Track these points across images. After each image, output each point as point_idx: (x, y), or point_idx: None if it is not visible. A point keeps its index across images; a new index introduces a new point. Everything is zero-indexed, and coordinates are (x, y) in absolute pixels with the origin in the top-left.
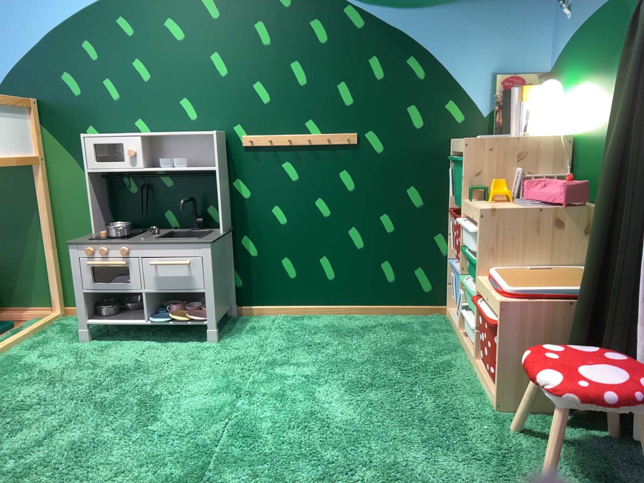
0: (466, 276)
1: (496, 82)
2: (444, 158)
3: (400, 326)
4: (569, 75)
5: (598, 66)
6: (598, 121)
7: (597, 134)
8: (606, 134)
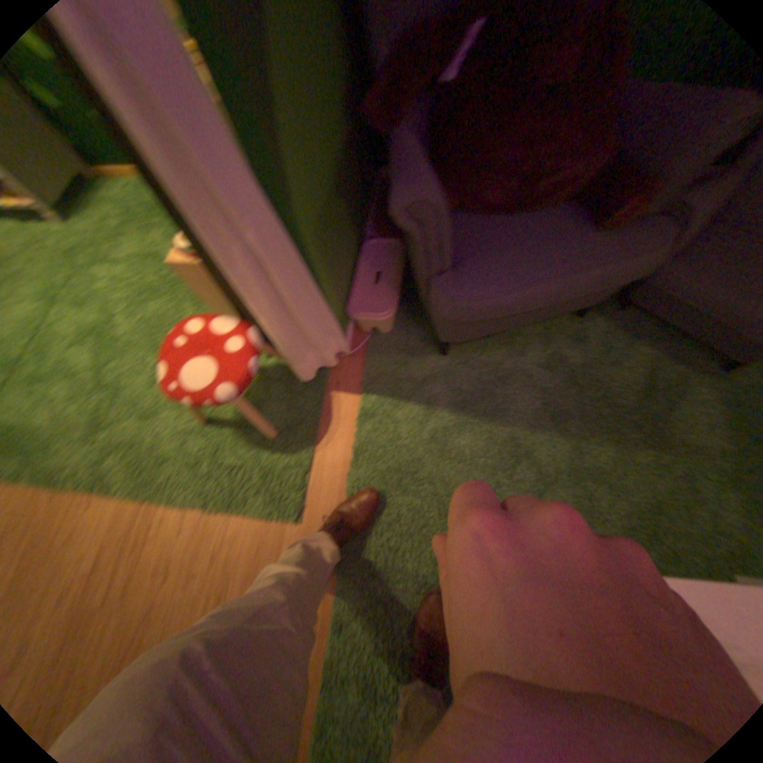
0: None
1: None
2: None
3: None
4: None
5: None
6: None
7: None
8: None
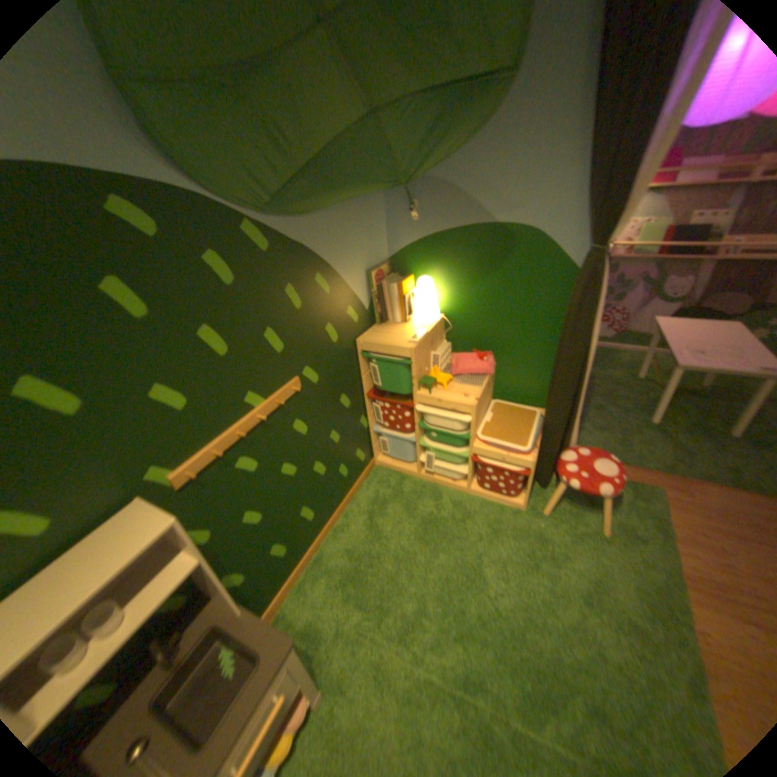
0: (419, 440)
1: (372, 279)
2: (358, 358)
3: (377, 501)
4: (425, 268)
5: (471, 269)
6: (475, 308)
7: (475, 316)
8: (488, 318)
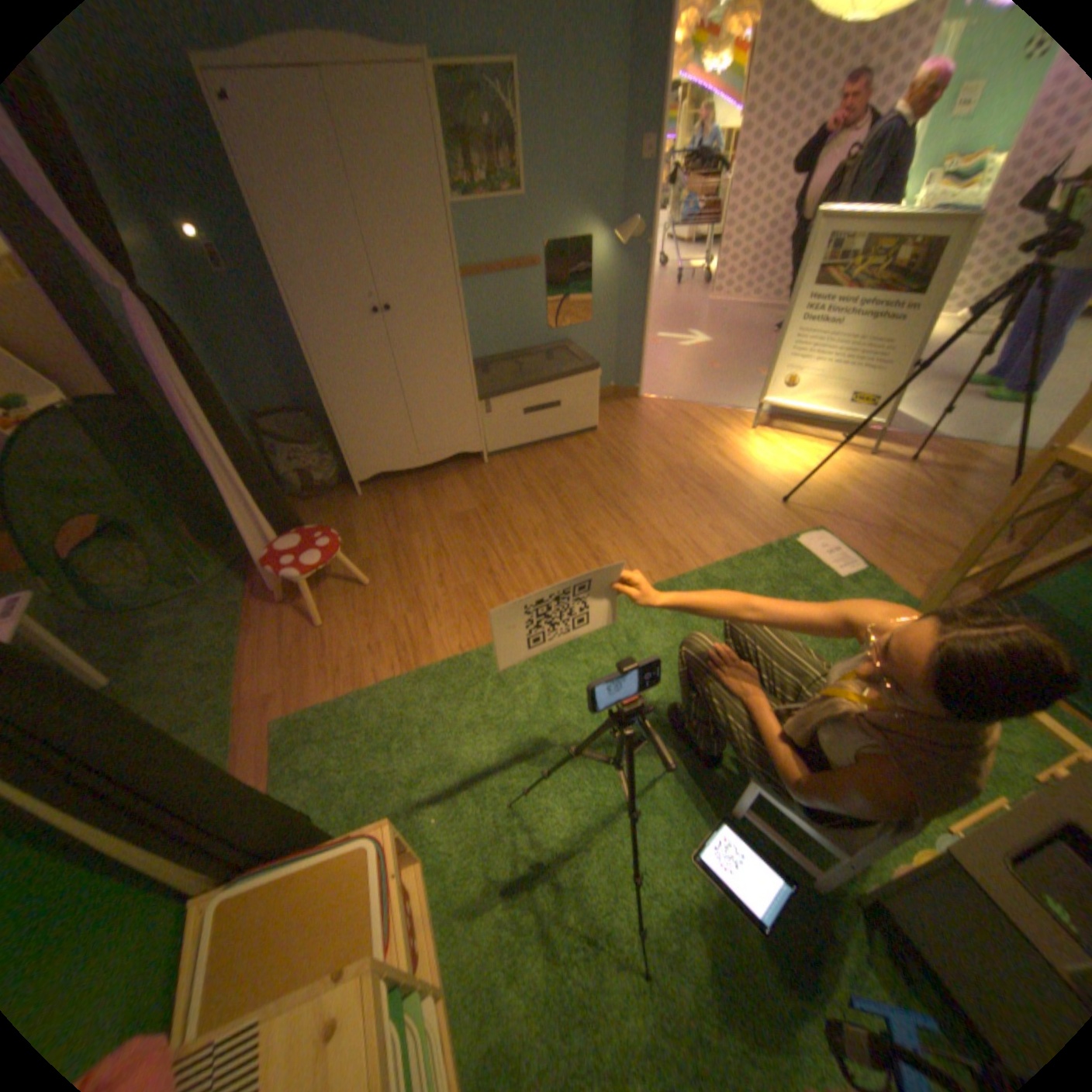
0: None
1: None
2: None
3: None
4: None
5: None
6: None
7: None
8: None
